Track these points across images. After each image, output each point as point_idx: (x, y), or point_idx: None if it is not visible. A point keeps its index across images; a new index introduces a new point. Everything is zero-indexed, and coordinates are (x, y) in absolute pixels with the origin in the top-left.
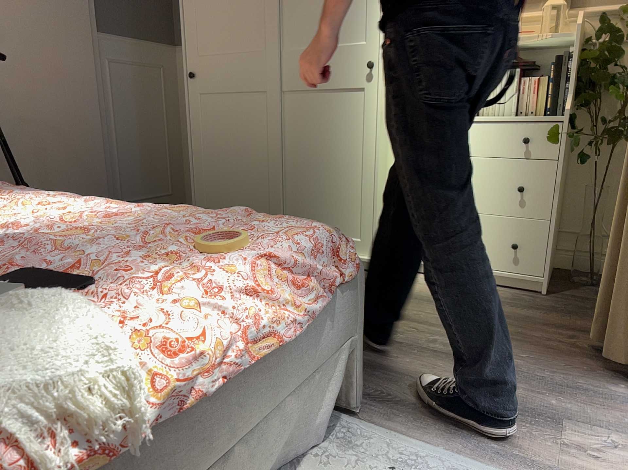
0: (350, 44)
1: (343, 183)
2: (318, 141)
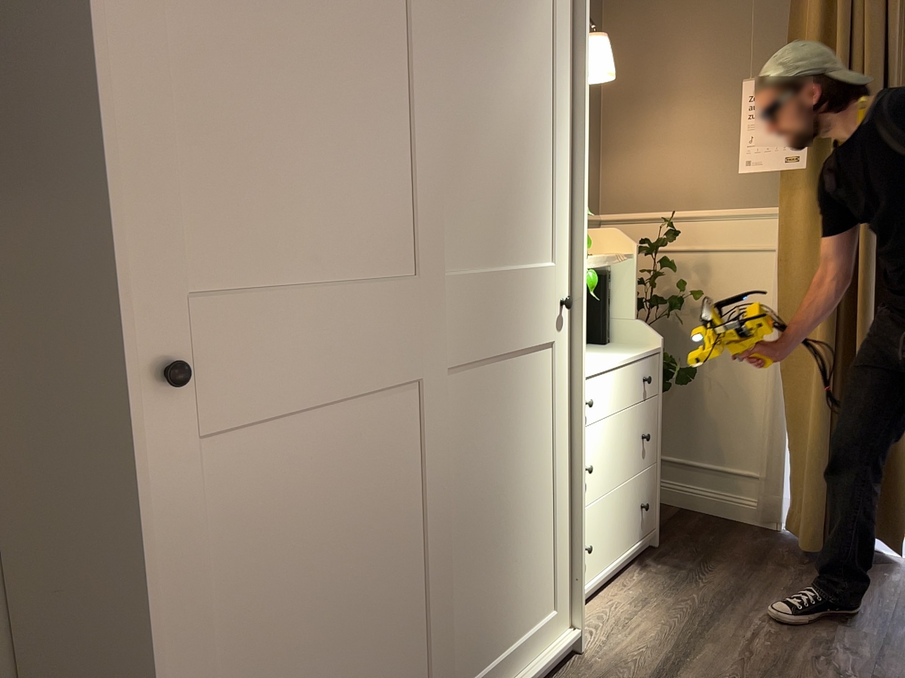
0: (539, 264)
1: (533, 524)
2: (499, 462)
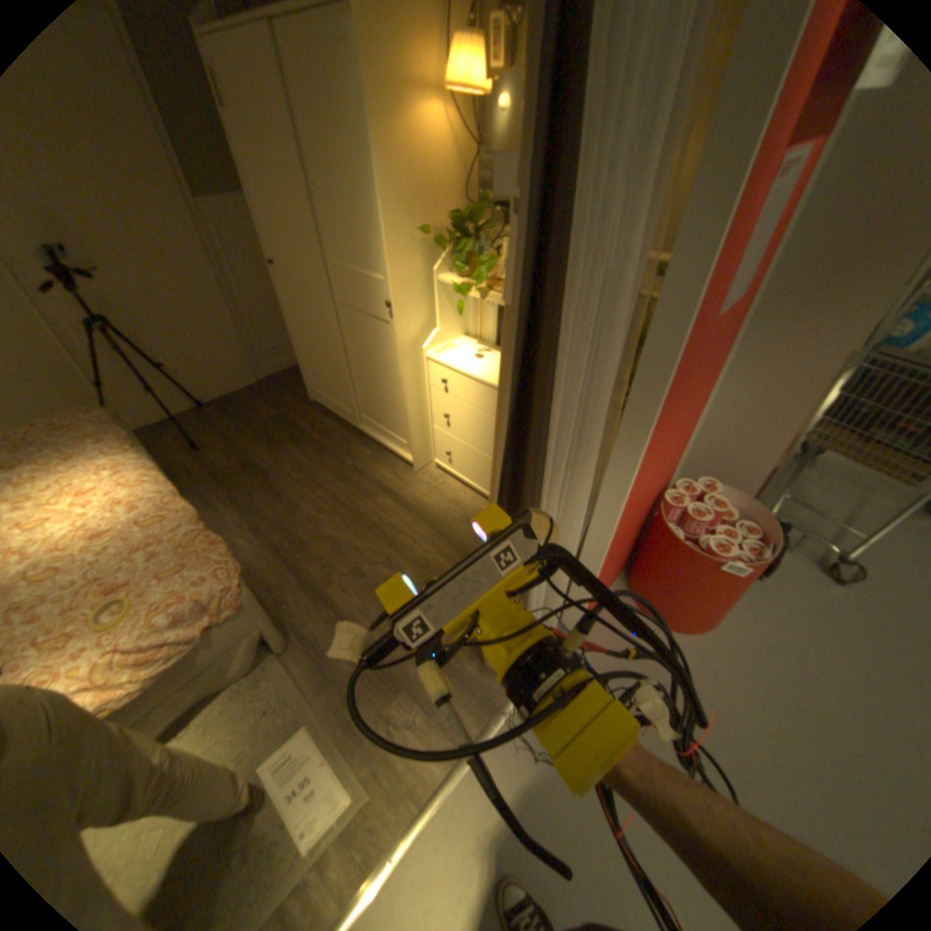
0: (372, 274)
1: (389, 396)
2: (367, 355)
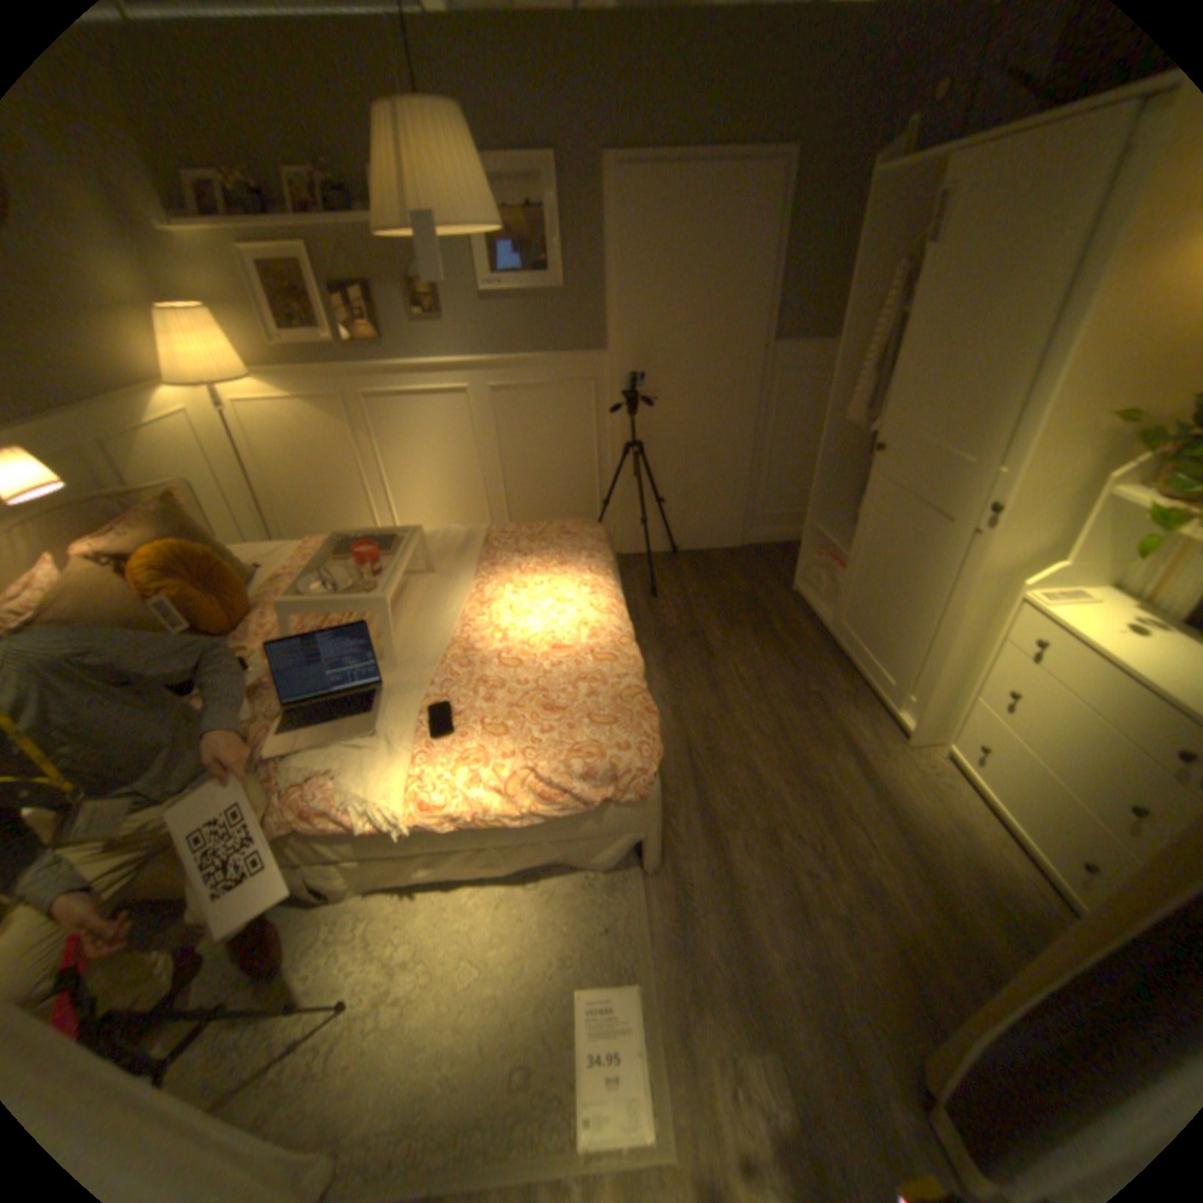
0: (991, 463)
1: (924, 629)
2: (917, 564)
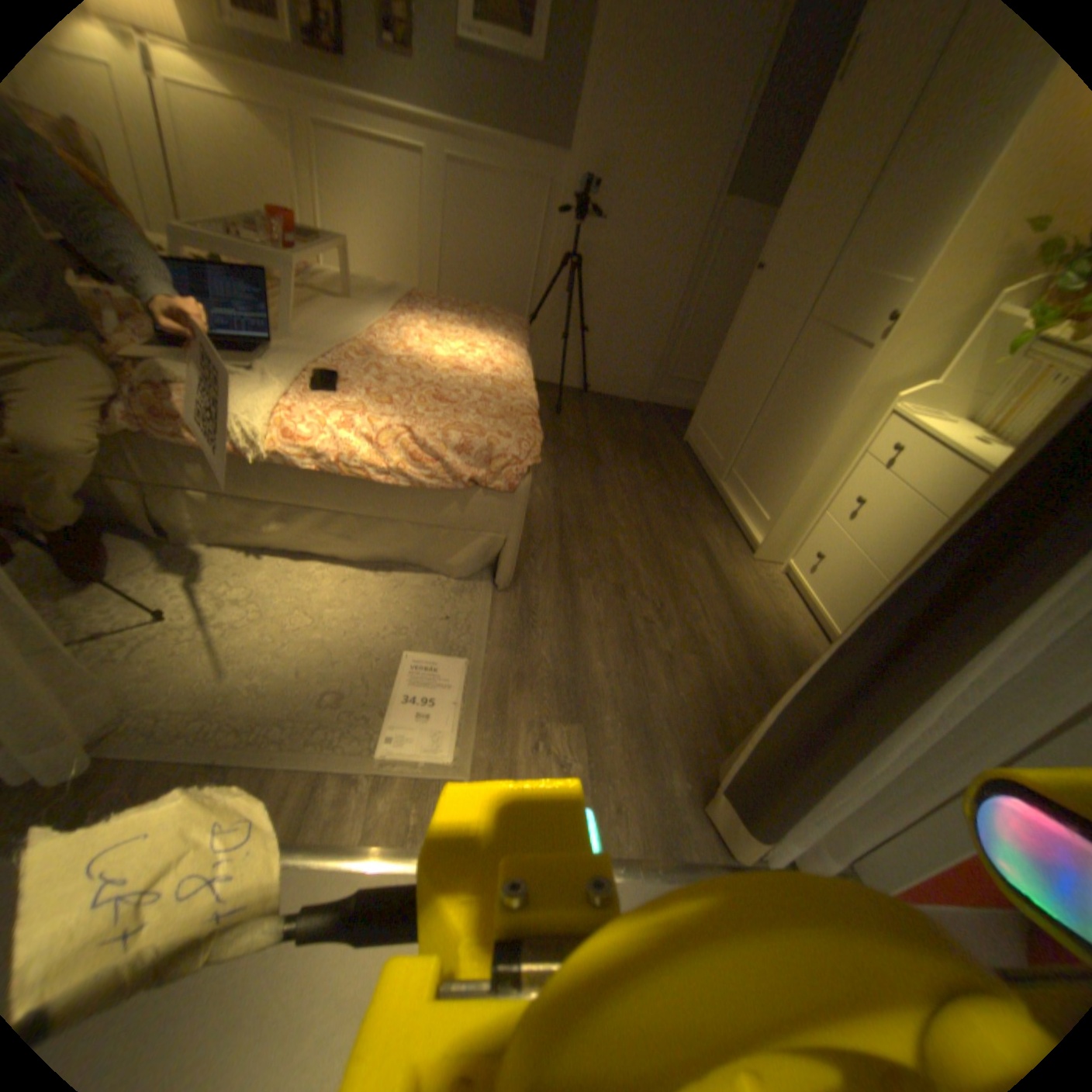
0: (901, 276)
1: (795, 450)
2: (805, 390)
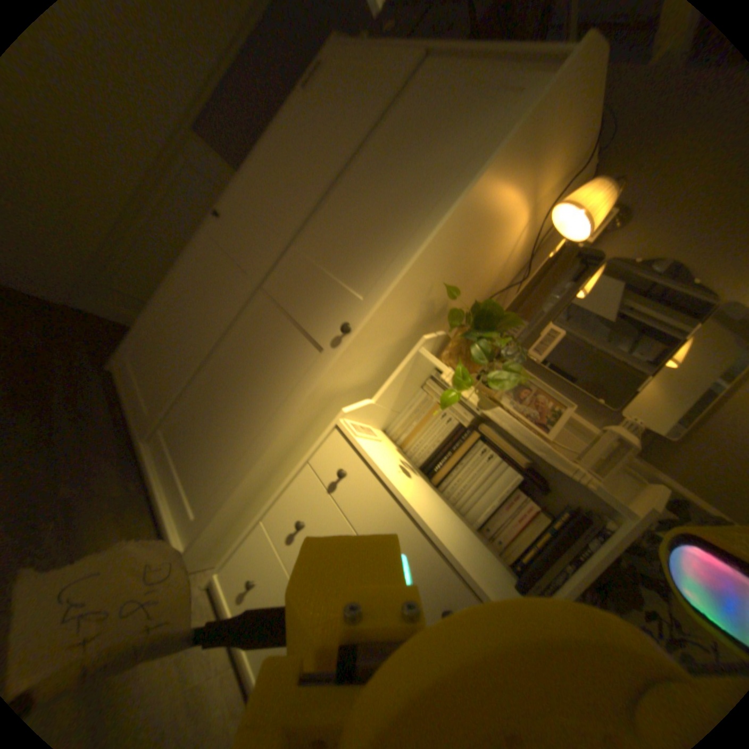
0: (347, 286)
1: (227, 435)
2: (244, 366)
